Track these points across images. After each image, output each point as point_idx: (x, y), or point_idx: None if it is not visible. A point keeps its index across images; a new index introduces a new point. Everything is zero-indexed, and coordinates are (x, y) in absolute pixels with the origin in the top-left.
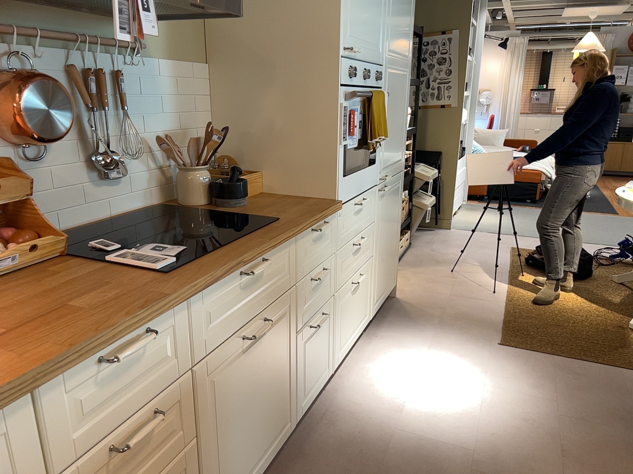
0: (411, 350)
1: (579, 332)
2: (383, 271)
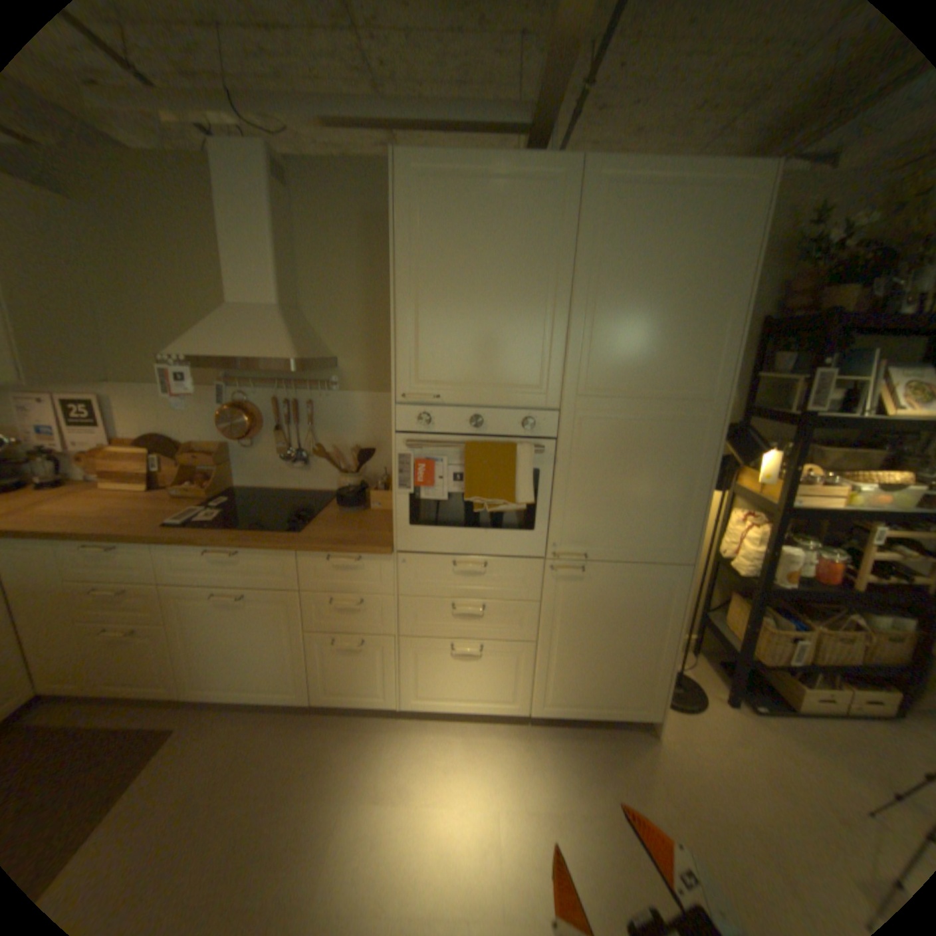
0: (518, 792)
1: None
2: (584, 679)
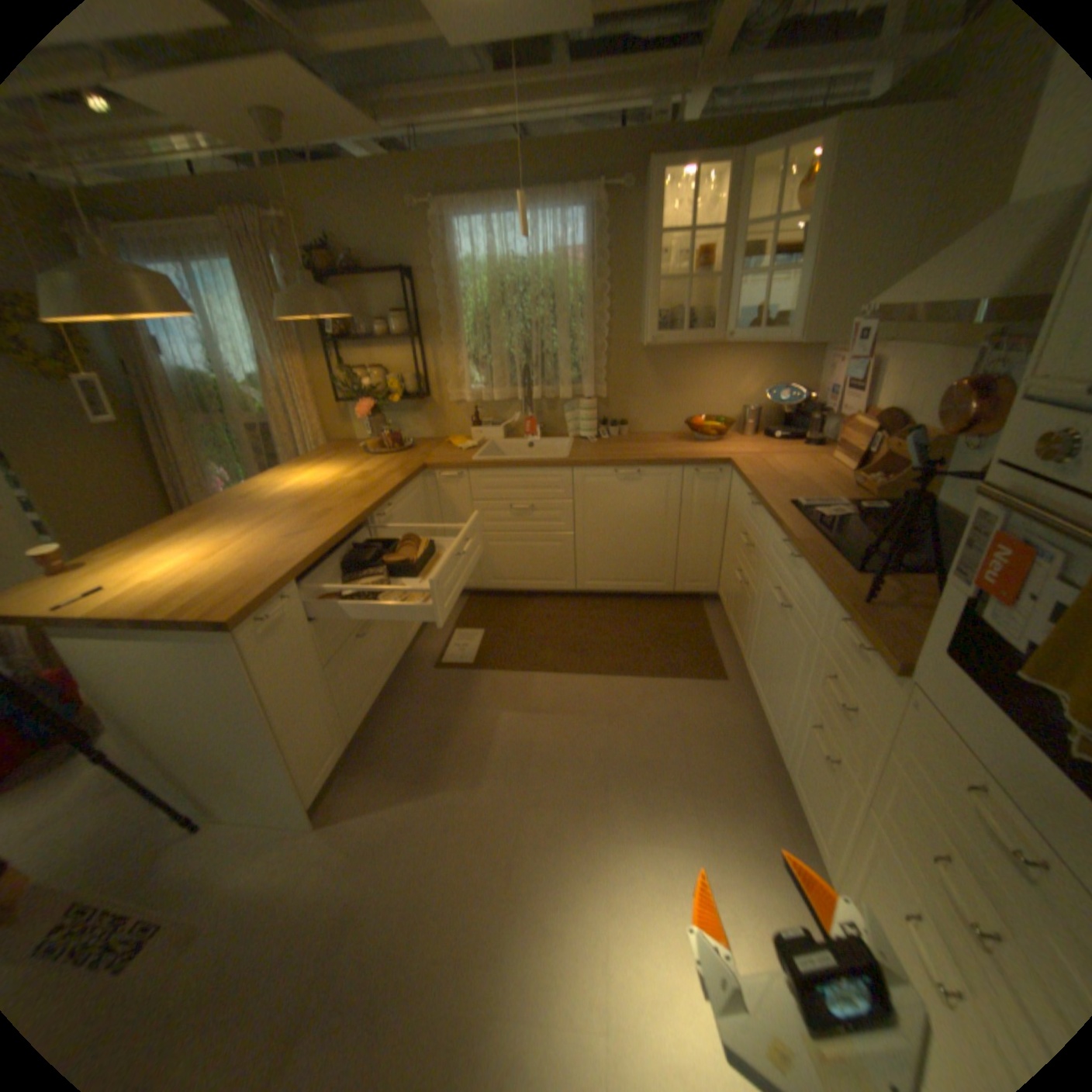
0: None
1: None
2: None
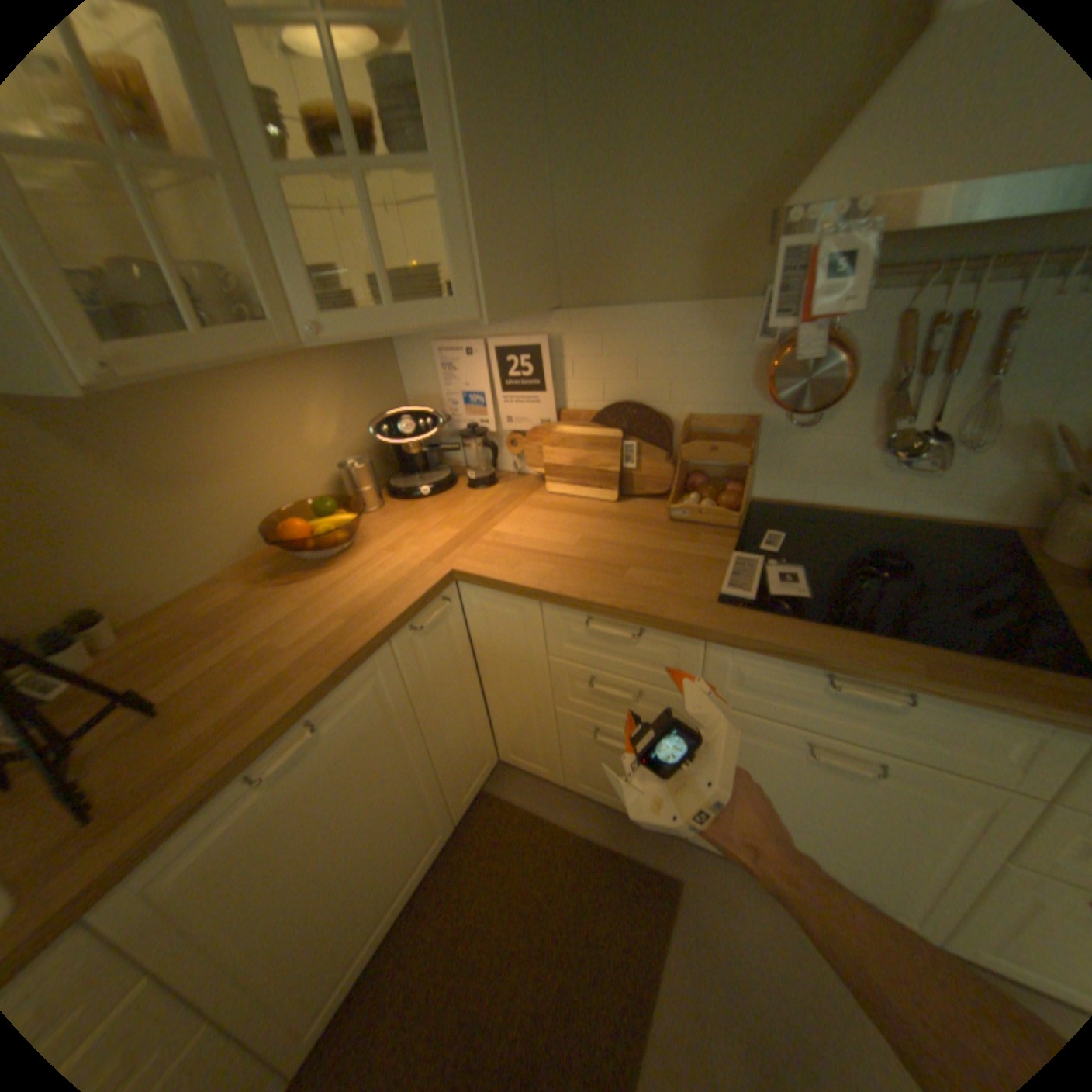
0: None
1: None
2: None
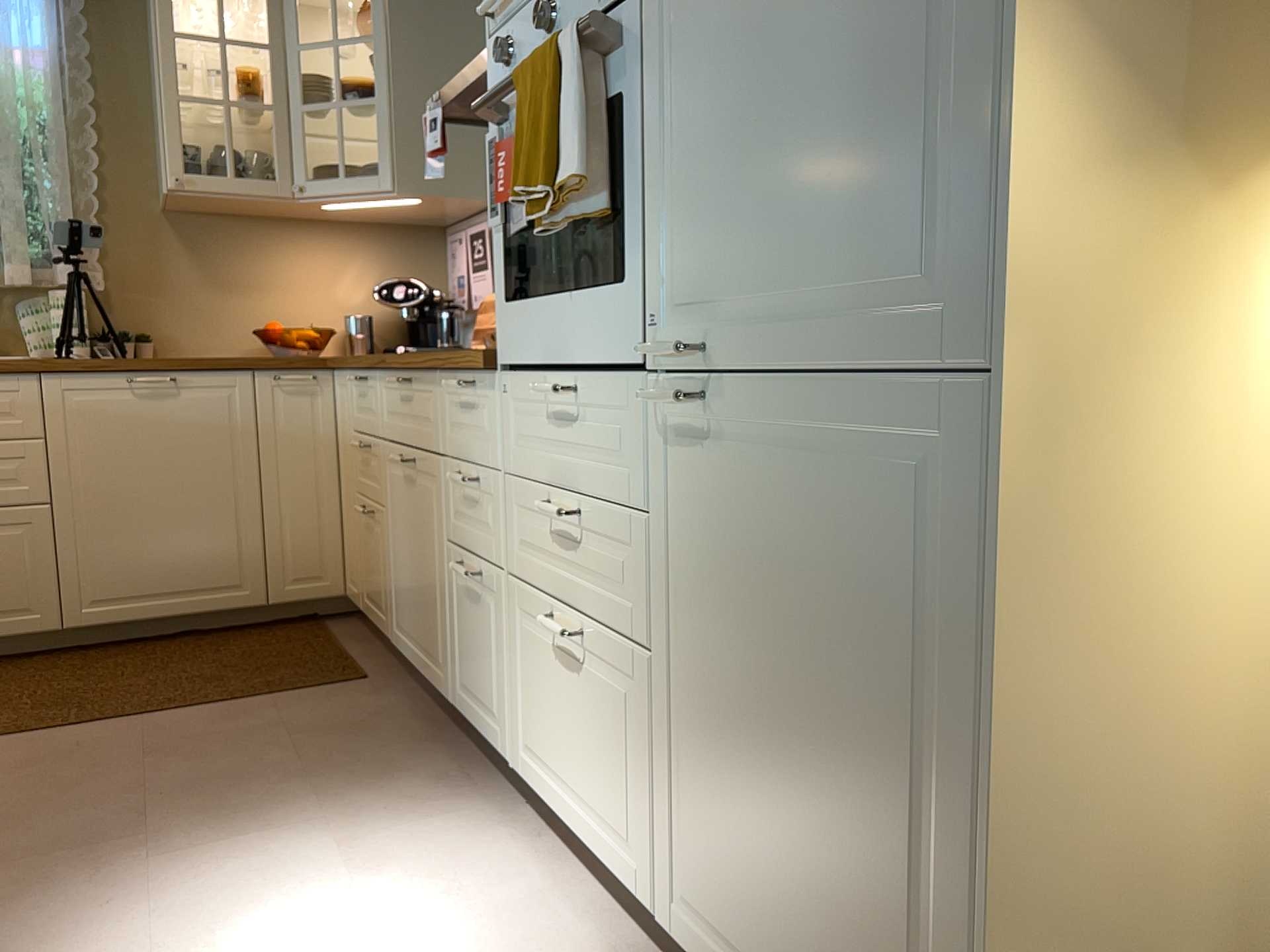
0: None
1: None
2: (749, 851)
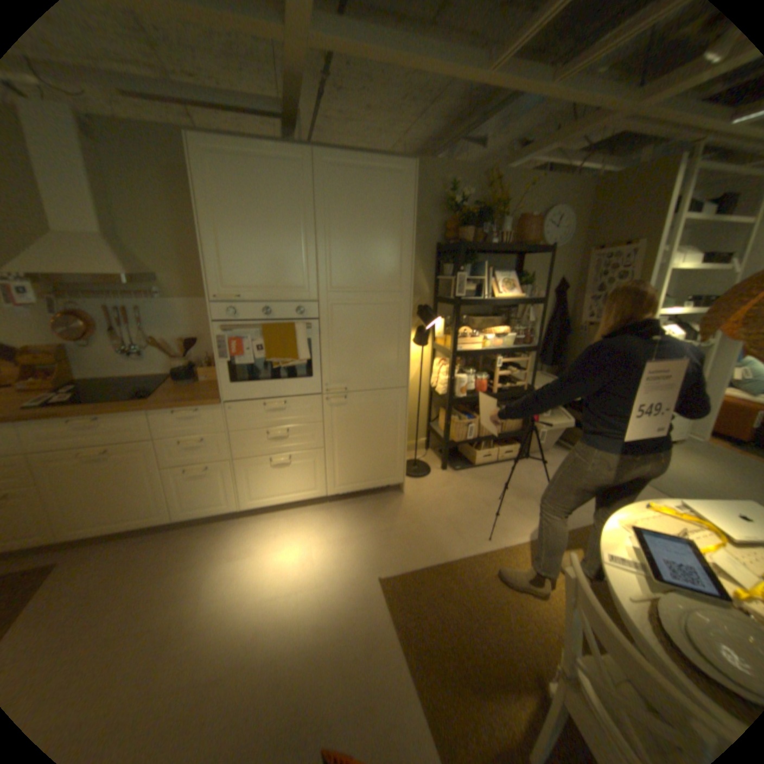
0: (321, 535)
1: (474, 639)
2: (354, 465)
